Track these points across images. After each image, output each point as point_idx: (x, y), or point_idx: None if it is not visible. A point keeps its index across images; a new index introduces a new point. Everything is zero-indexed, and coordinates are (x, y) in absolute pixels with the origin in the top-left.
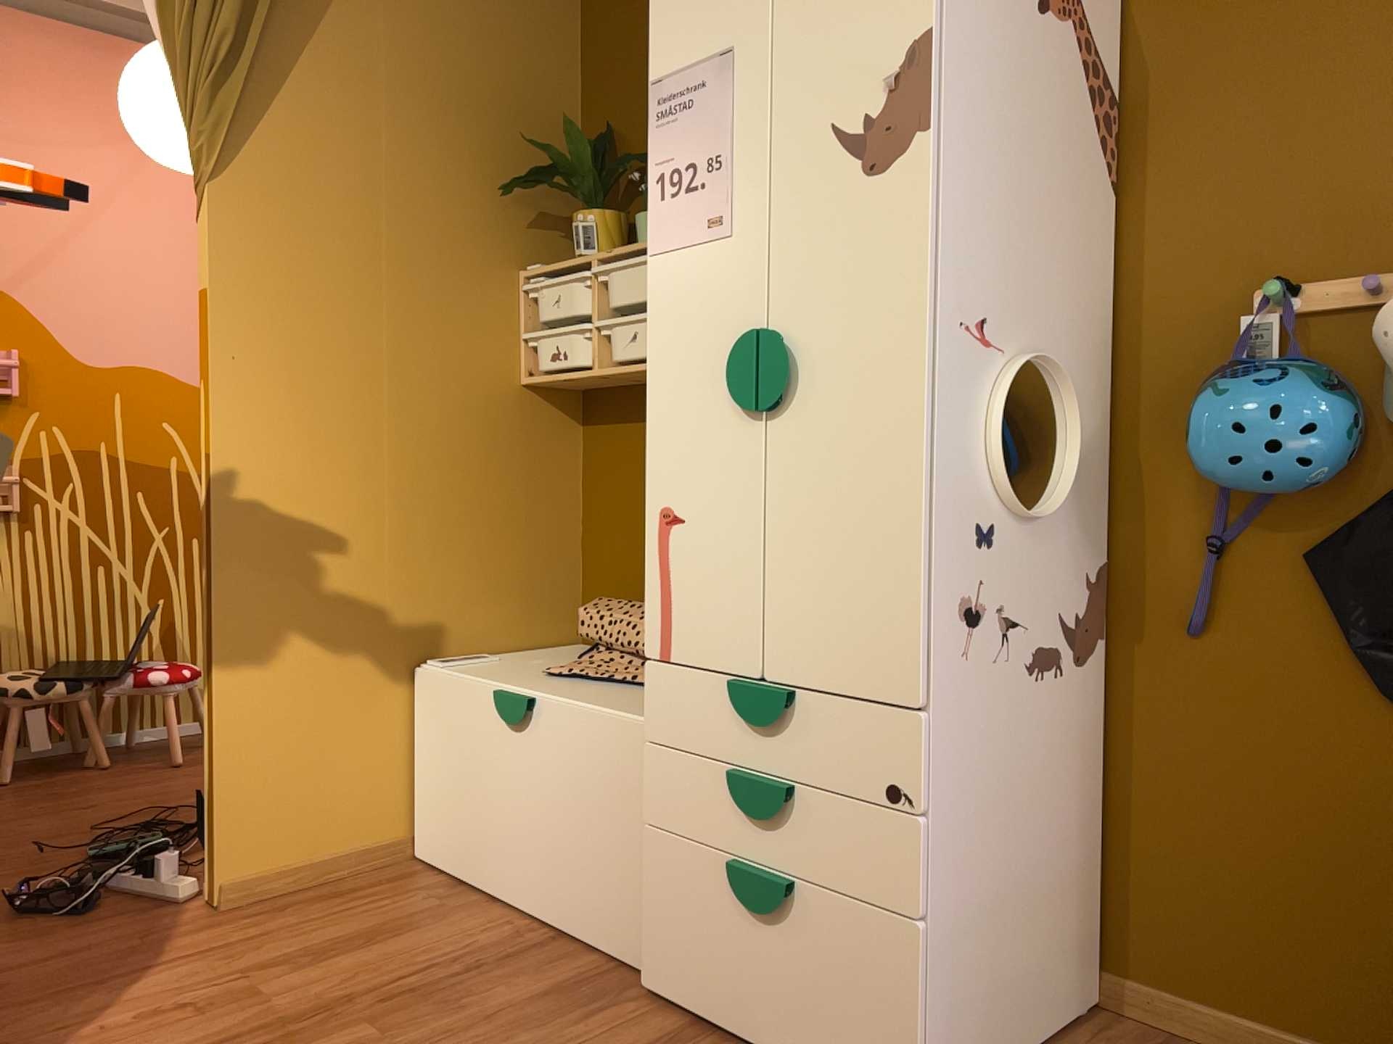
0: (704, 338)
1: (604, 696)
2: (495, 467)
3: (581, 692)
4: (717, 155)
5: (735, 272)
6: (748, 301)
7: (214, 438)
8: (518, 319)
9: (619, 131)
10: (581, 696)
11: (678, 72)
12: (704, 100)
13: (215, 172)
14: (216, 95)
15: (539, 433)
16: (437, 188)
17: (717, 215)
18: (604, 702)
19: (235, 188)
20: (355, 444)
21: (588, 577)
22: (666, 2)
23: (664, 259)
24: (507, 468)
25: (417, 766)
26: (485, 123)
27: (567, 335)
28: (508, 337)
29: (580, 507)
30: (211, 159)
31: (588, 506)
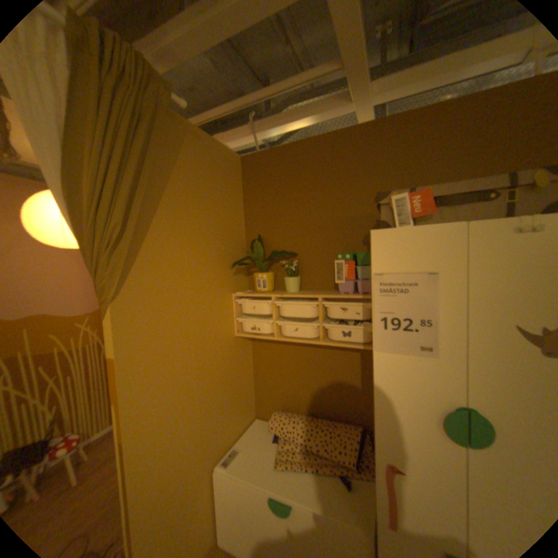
0: (419, 399)
1: (320, 496)
2: (230, 372)
3: (307, 493)
4: (429, 319)
5: (442, 376)
6: (453, 391)
7: (122, 435)
8: (233, 312)
9: (264, 237)
10: (312, 501)
11: (395, 272)
12: (418, 291)
13: (112, 298)
14: (108, 256)
15: (241, 351)
16: (205, 270)
17: (429, 347)
18: (326, 505)
19: (122, 301)
20: (185, 395)
21: (258, 395)
22: (384, 237)
23: (387, 355)
24: (233, 370)
25: (215, 508)
26: (218, 238)
27: (259, 322)
28: (230, 320)
29: (253, 370)
30: (107, 290)
31: (257, 370)
